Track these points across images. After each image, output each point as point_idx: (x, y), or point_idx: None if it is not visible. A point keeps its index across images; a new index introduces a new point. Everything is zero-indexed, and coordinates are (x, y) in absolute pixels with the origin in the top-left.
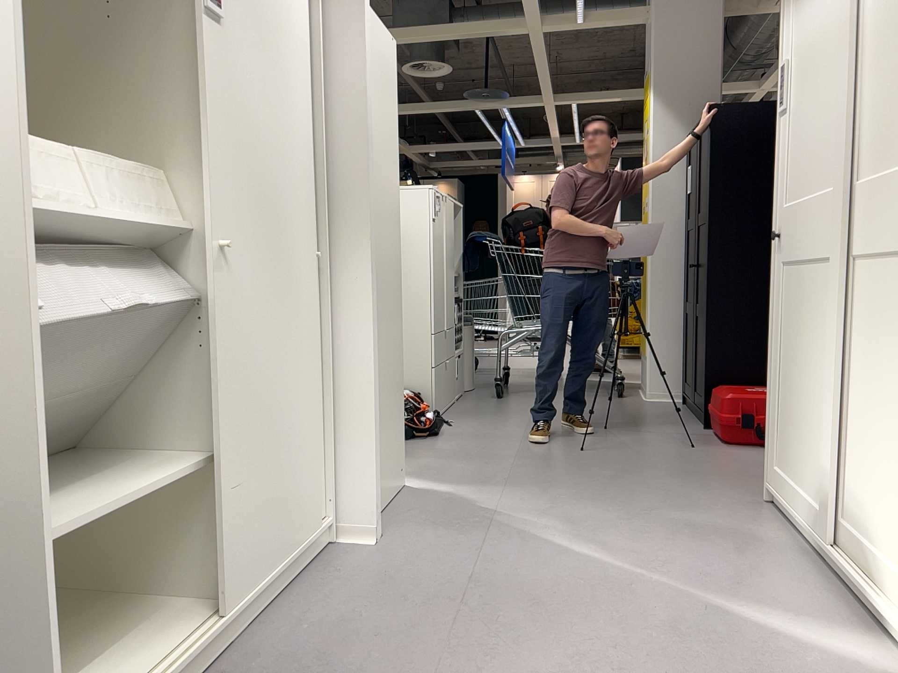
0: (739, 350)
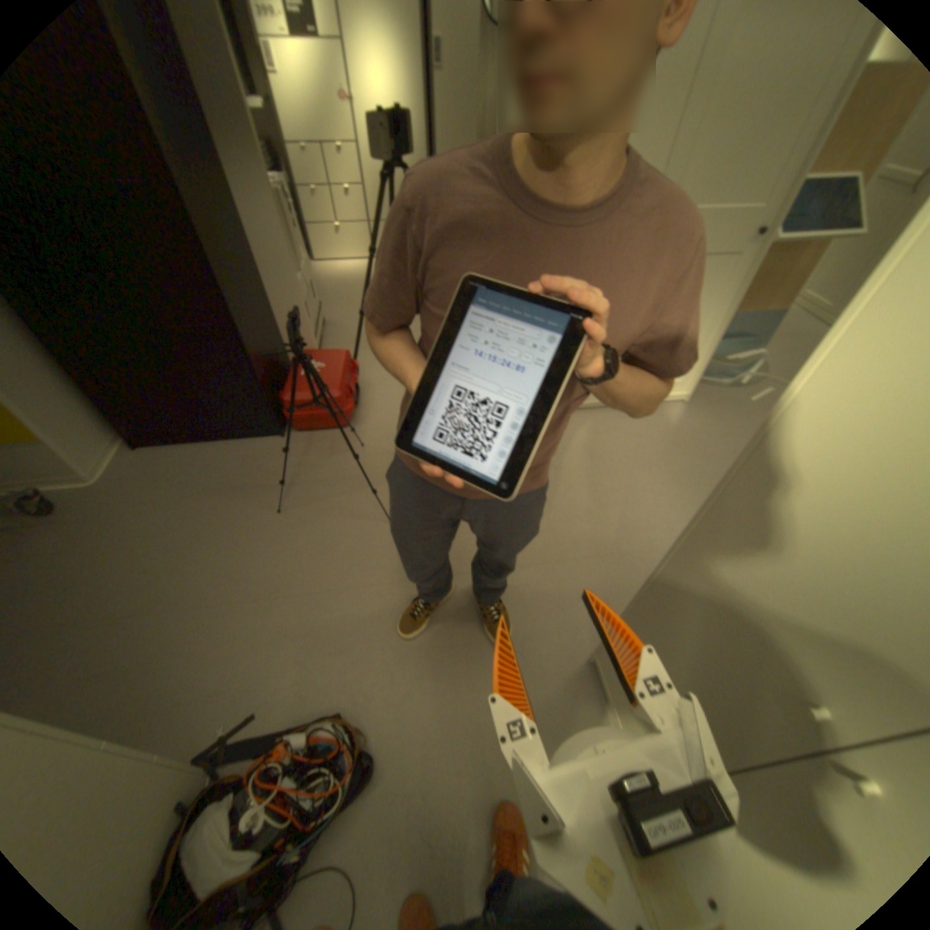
0: (265, 351)
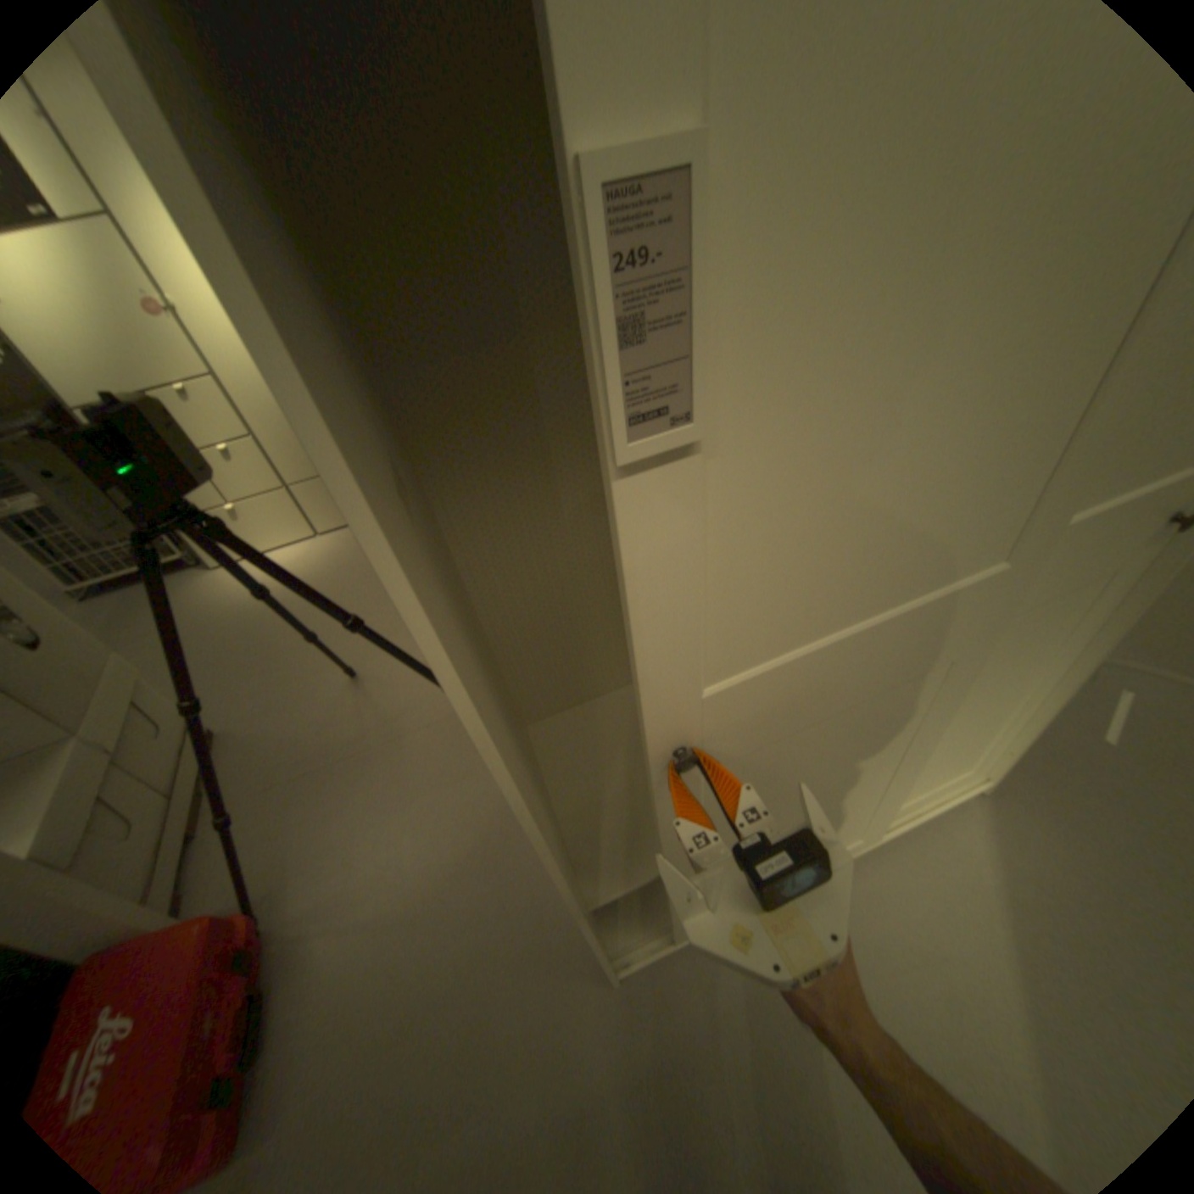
0: None
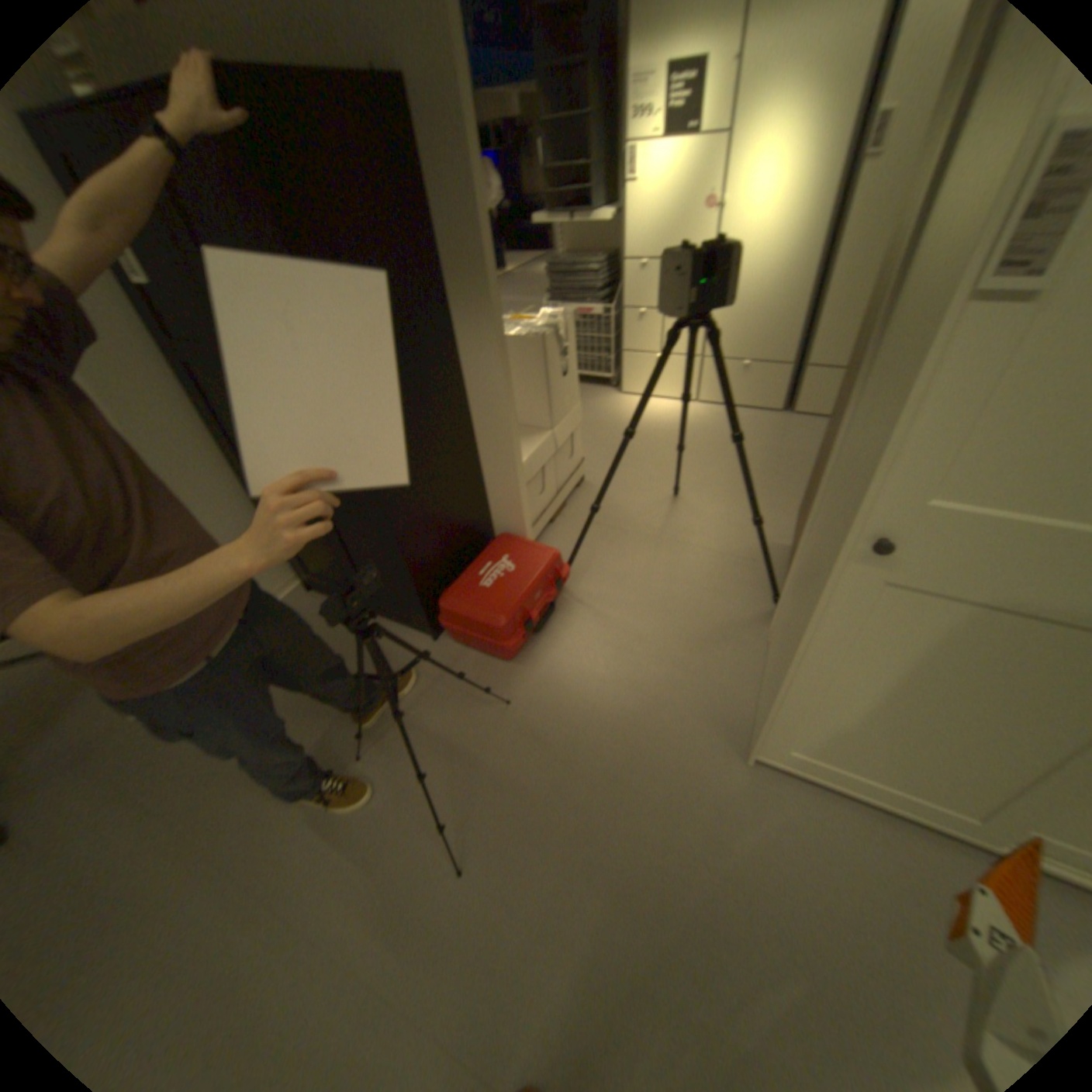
0: (439, 537)
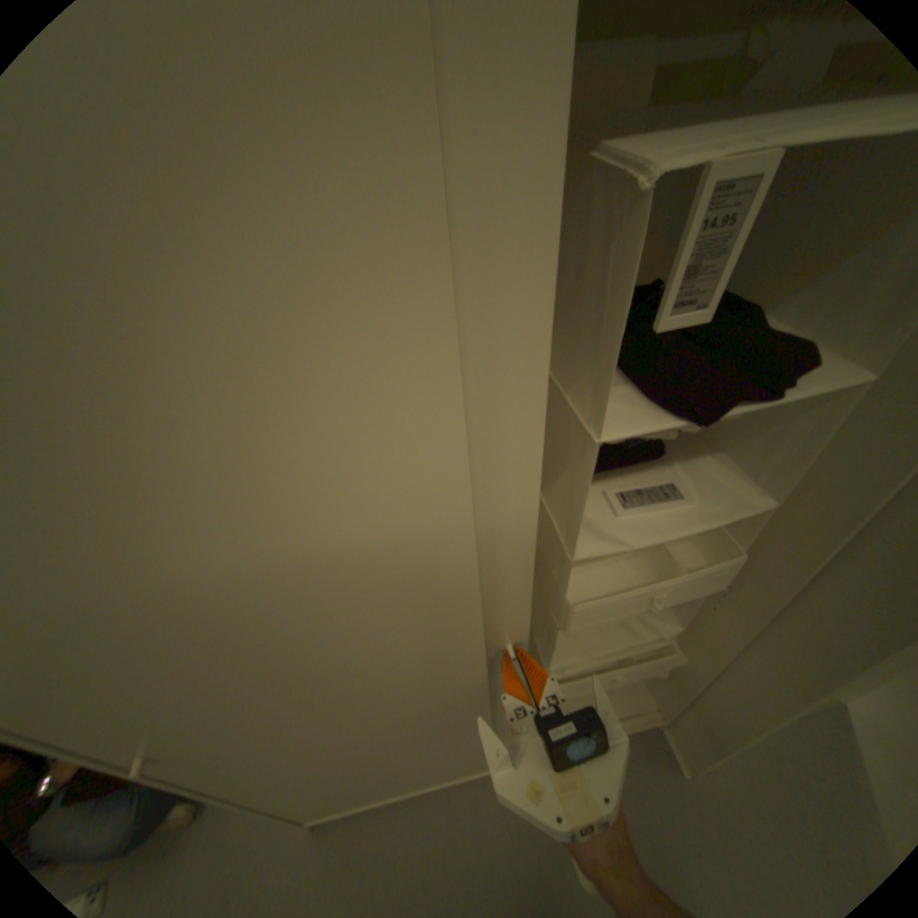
0: None
